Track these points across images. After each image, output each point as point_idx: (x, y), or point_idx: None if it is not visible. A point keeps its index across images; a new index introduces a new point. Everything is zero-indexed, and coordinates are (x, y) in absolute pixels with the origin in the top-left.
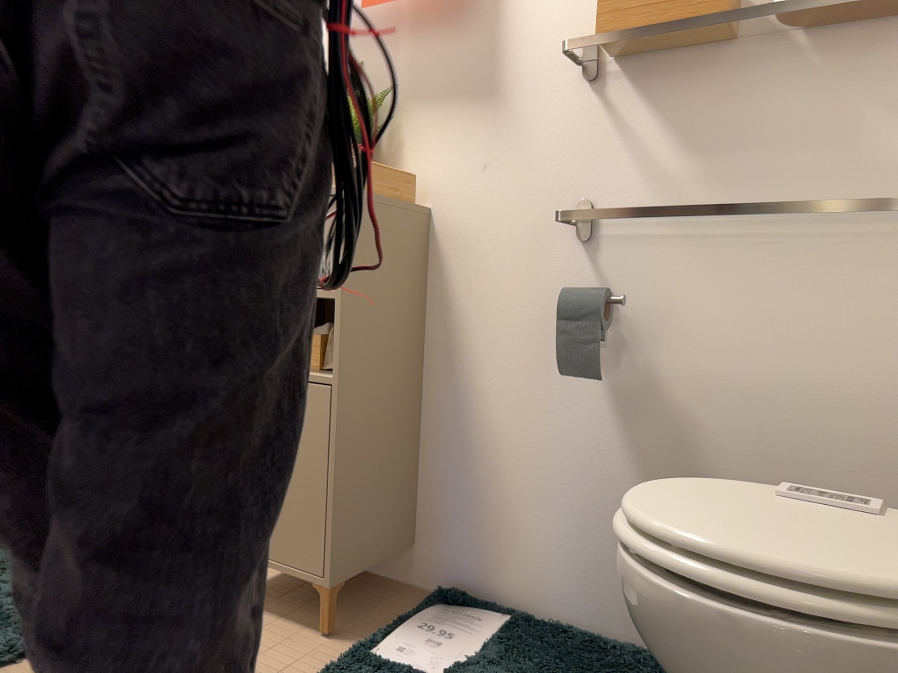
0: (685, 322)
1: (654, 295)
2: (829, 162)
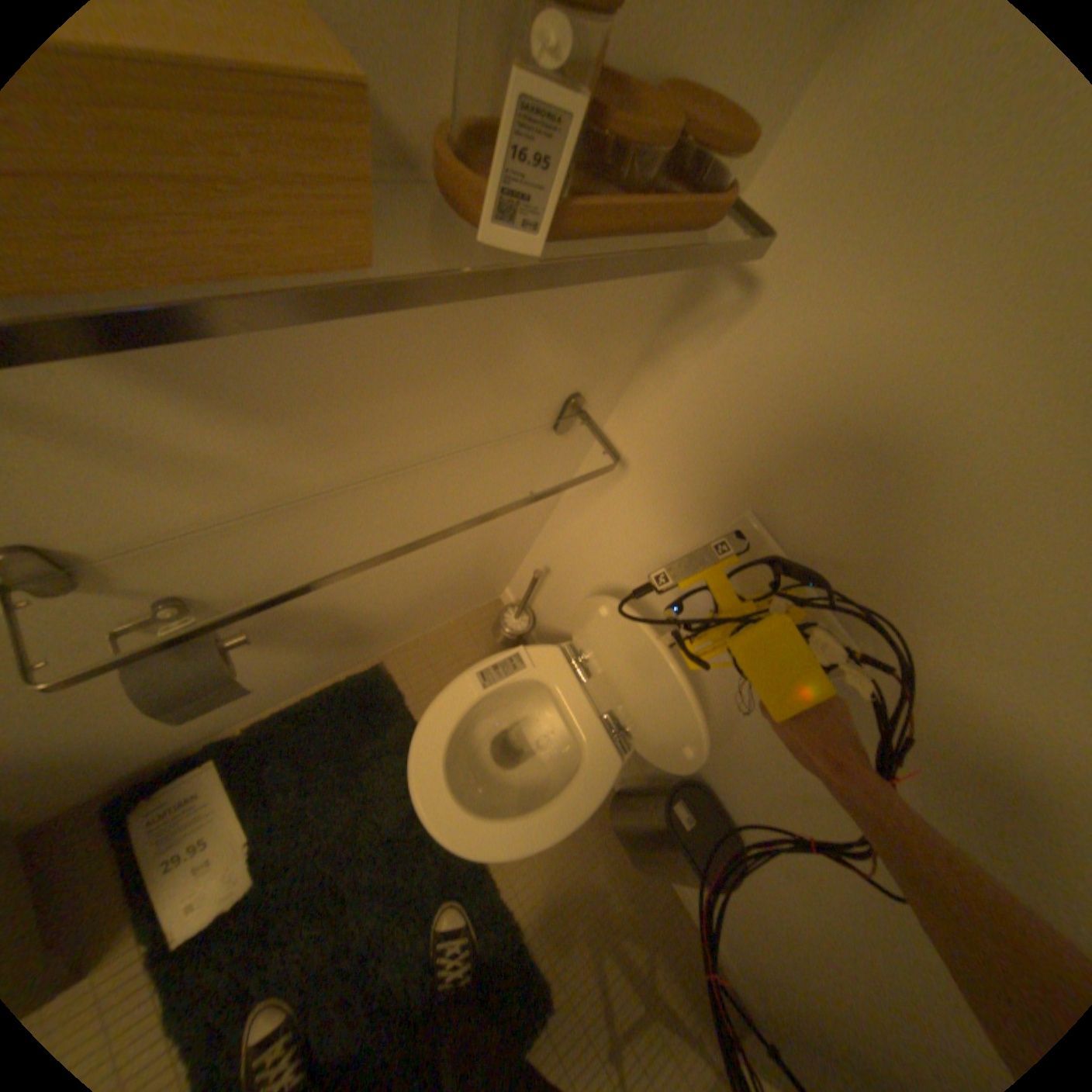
0: (314, 566)
1: (260, 569)
2: (484, 387)
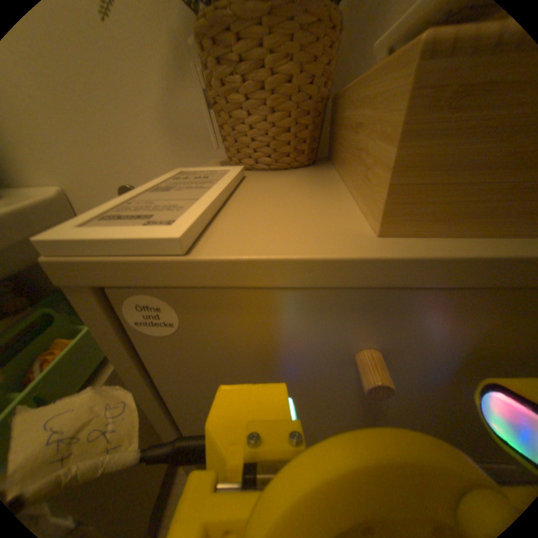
0: None
1: None
2: None
